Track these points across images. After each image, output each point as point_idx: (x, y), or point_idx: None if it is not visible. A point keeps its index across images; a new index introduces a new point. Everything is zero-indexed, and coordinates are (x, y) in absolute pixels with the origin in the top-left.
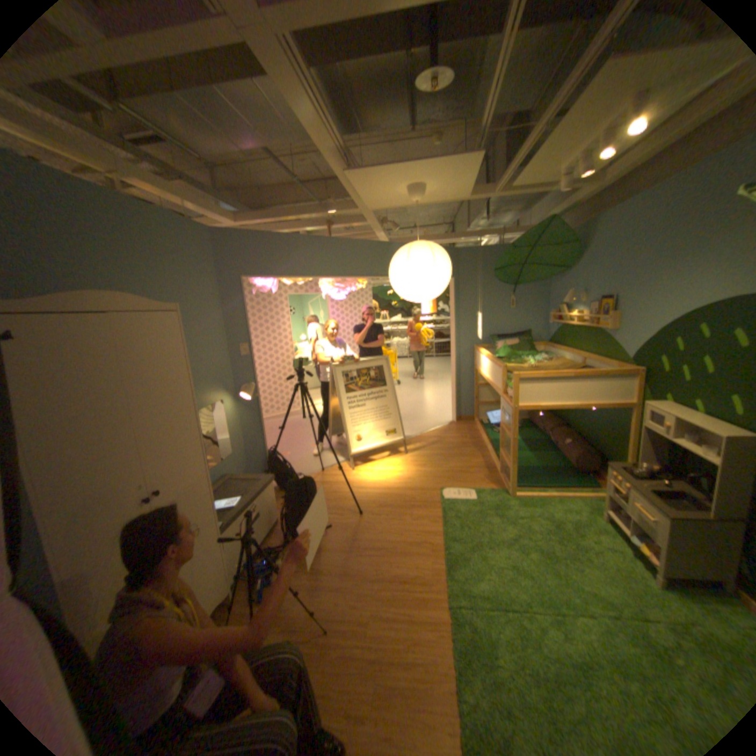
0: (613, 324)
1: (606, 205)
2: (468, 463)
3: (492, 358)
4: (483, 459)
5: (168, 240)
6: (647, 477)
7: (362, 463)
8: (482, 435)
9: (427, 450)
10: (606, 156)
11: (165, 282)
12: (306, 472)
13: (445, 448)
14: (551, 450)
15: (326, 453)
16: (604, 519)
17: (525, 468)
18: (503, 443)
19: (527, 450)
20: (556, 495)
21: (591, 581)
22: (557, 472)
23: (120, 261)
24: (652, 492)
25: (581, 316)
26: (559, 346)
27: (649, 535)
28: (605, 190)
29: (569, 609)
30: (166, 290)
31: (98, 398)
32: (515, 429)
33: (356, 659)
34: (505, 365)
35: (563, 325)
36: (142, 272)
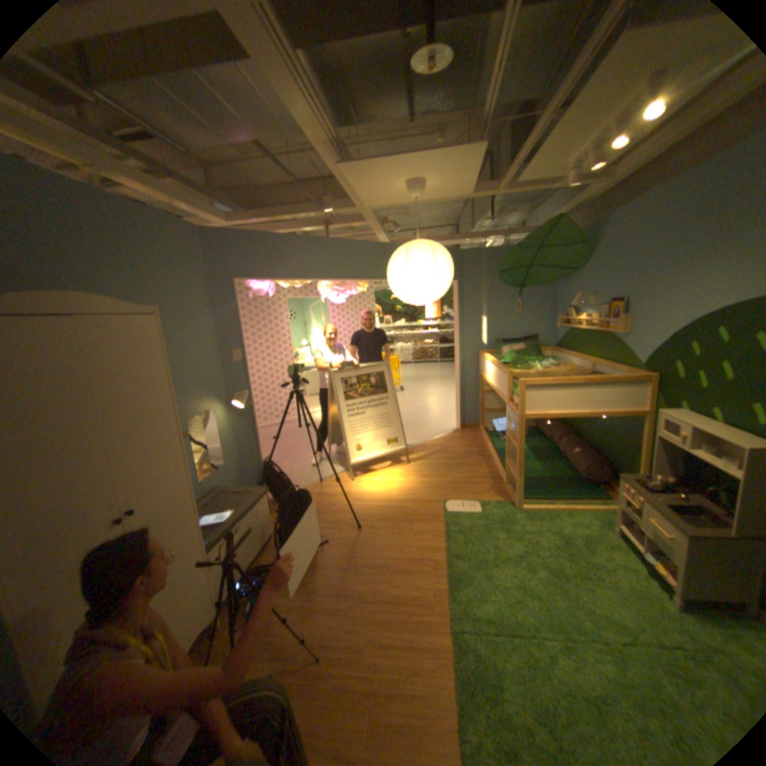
0: (624, 328)
1: (615, 204)
2: (473, 473)
3: (497, 363)
4: (488, 469)
5: (152, 240)
6: (662, 490)
7: (363, 473)
8: (487, 444)
9: (431, 460)
10: (616, 151)
11: (149, 285)
12: (303, 483)
13: (449, 457)
14: (559, 460)
15: (325, 463)
16: (616, 534)
17: (532, 479)
18: (509, 453)
19: (534, 460)
20: (565, 508)
21: (603, 602)
22: (565, 483)
23: (98, 262)
24: (668, 507)
25: (590, 319)
26: (567, 350)
27: (665, 553)
28: (615, 188)
29: (581, 634)
30: (150, 293)
31: (62, 410)
32: (521, 439)
33: (350, 691)
34: (510, 371)
35: (571, 329)
36: (123, 274)
